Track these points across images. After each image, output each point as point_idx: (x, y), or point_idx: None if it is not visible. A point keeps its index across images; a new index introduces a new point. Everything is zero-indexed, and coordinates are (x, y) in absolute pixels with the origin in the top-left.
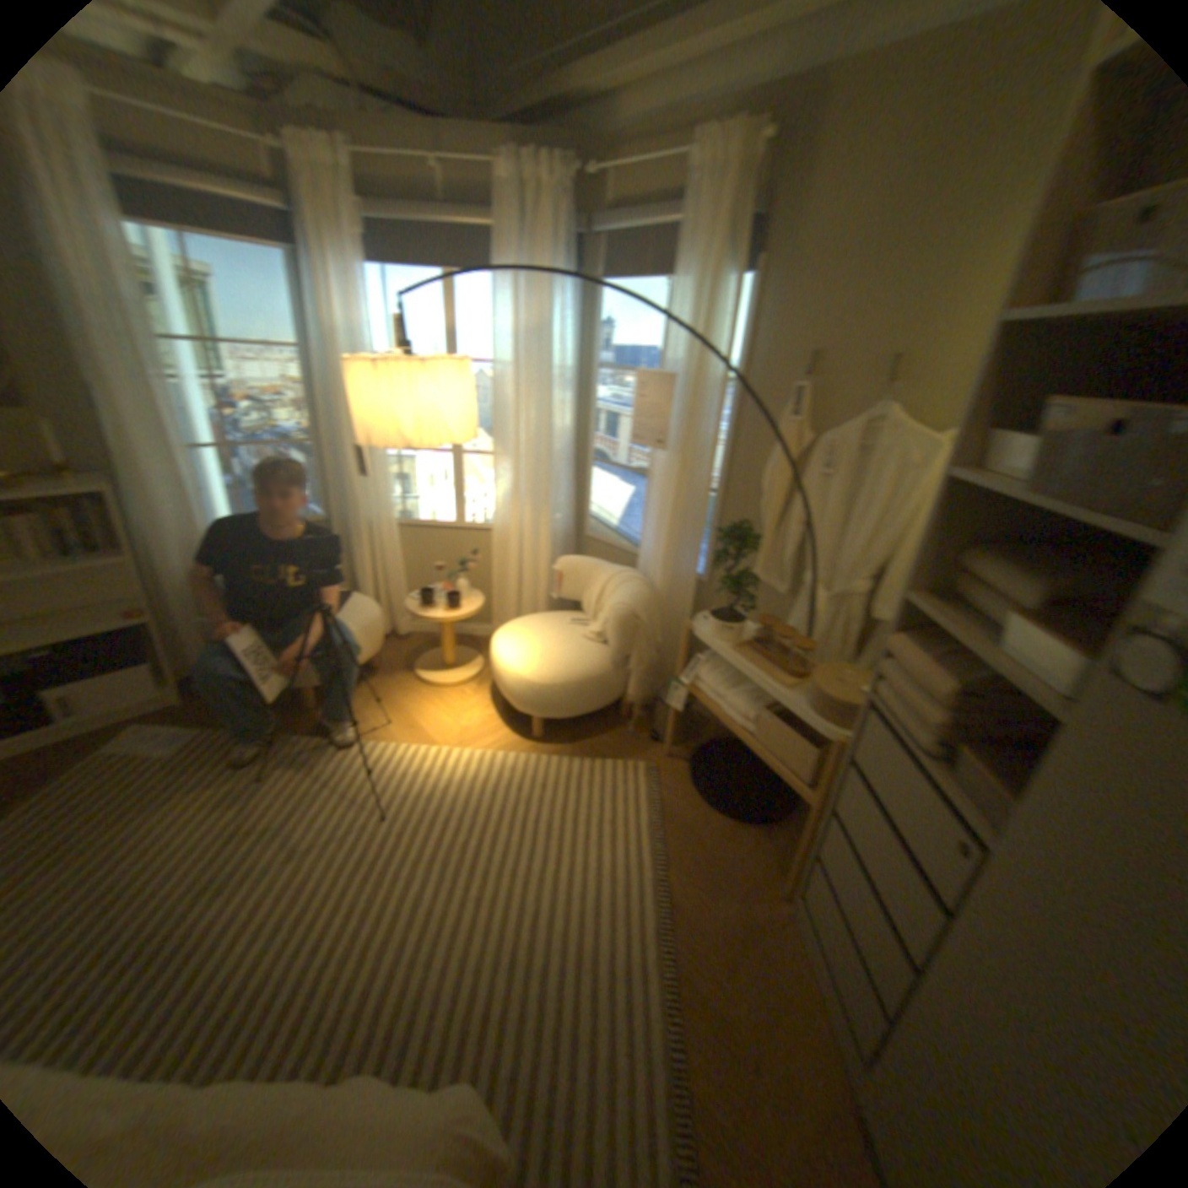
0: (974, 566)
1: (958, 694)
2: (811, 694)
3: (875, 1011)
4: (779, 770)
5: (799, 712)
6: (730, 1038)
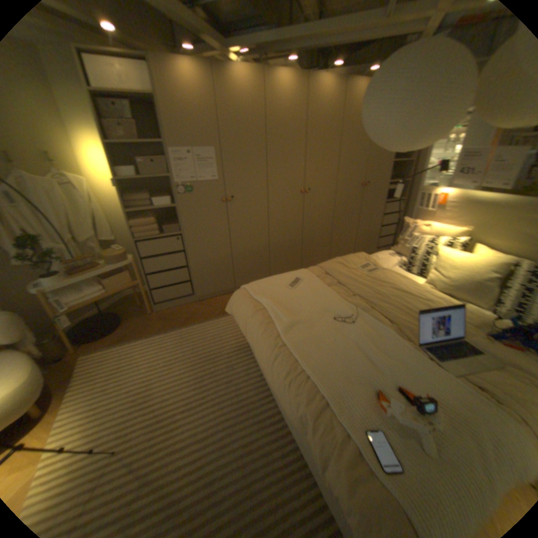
0: (127, 198)
1: (153, 219)
2: (110, 262)
3: (185, 284)
4: (123, 287)
5: (115, 266)
6: (188, 318)
